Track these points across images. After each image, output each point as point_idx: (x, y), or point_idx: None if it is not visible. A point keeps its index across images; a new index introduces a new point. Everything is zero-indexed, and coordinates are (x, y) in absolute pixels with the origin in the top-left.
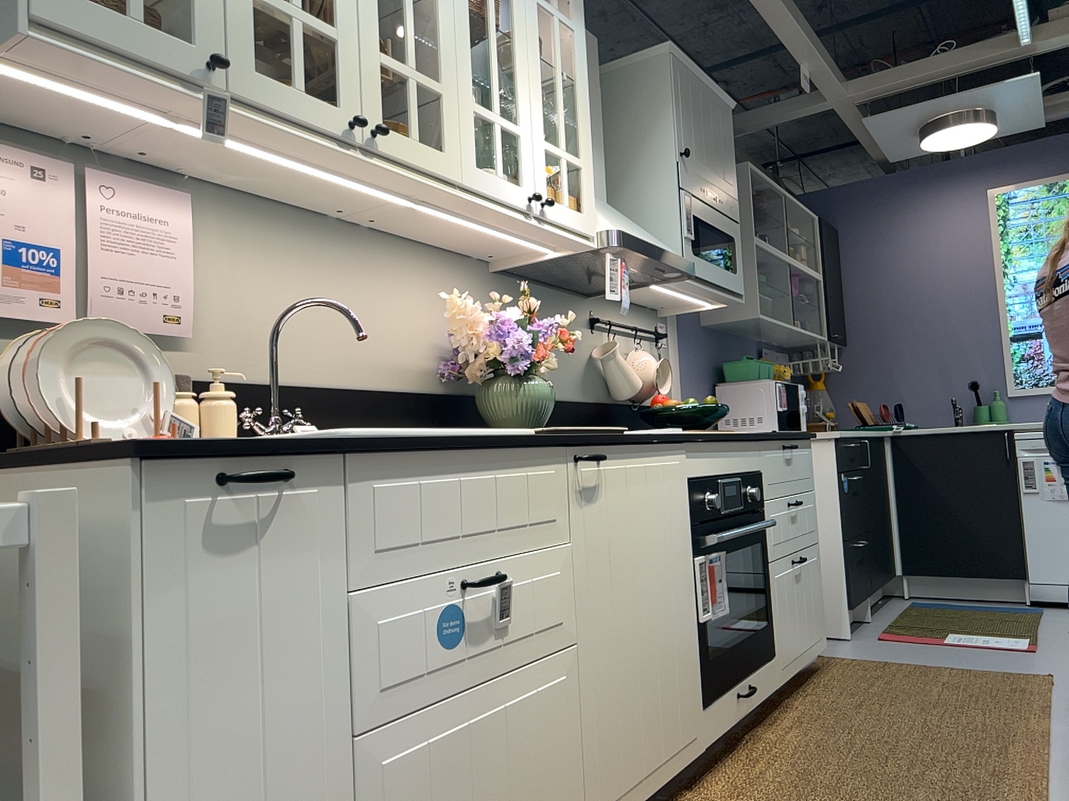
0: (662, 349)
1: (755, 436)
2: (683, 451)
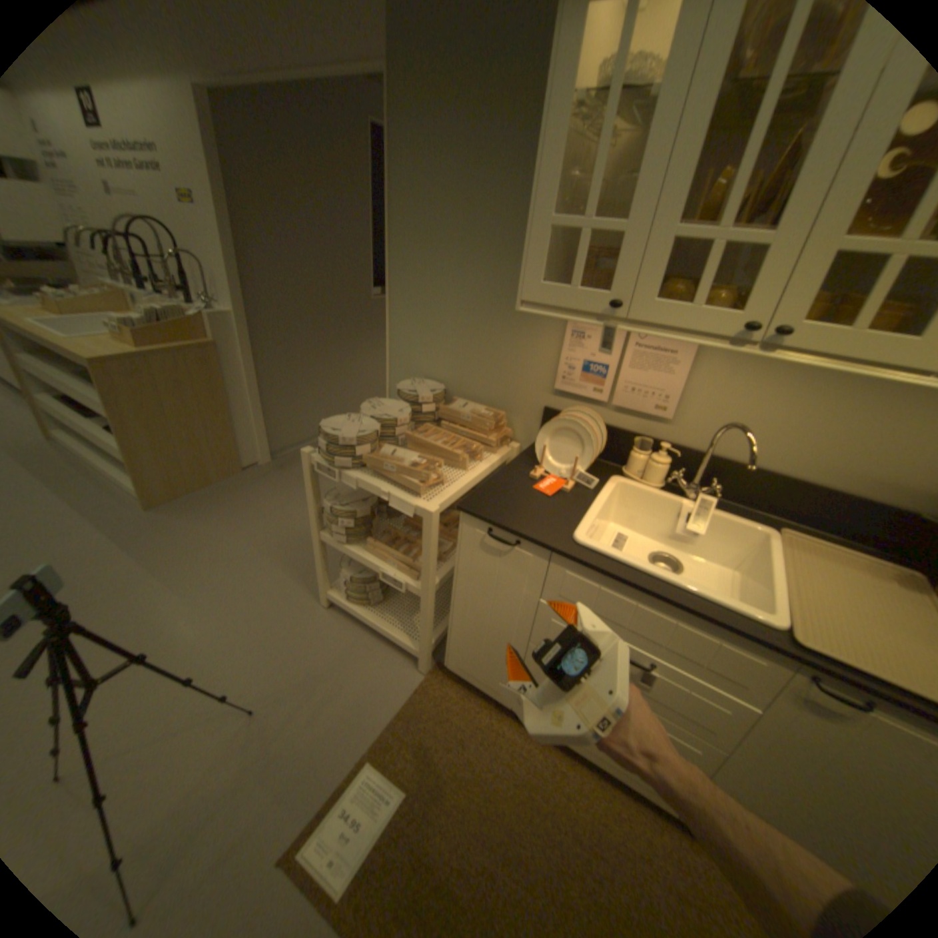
0: None
1: None
2: None
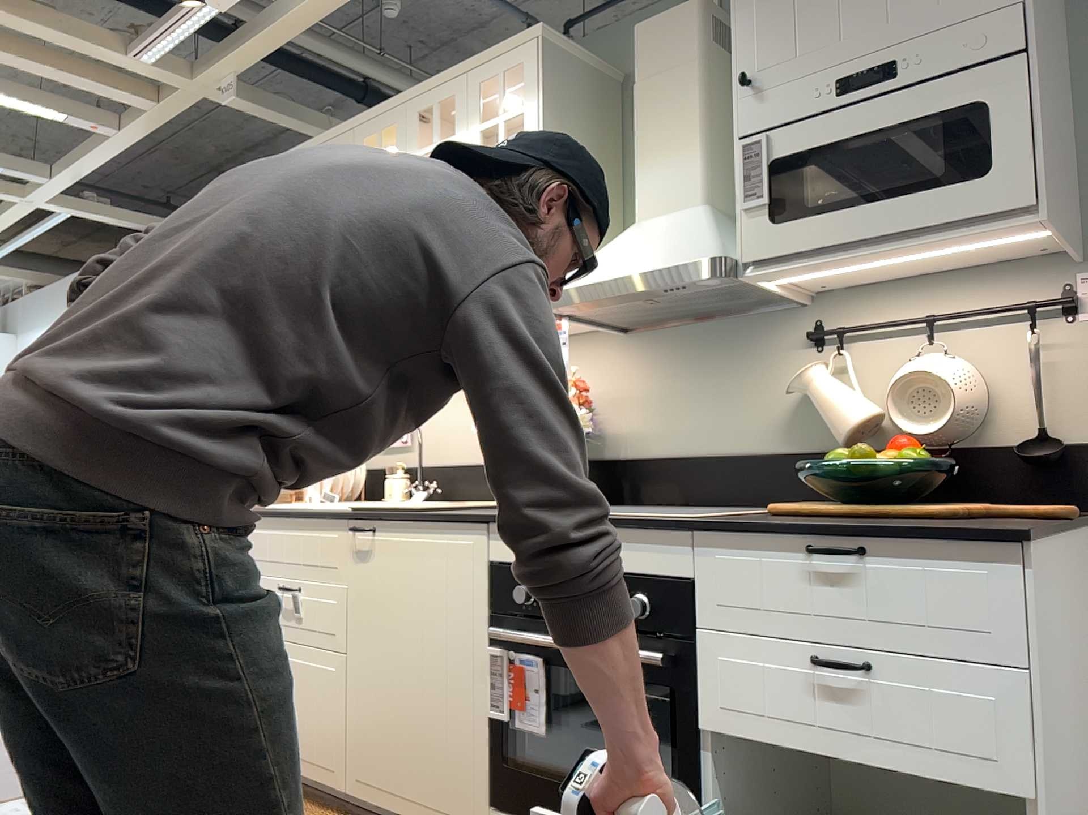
0: (1073, 327)
1: (646, 522)
2: (477, 532)
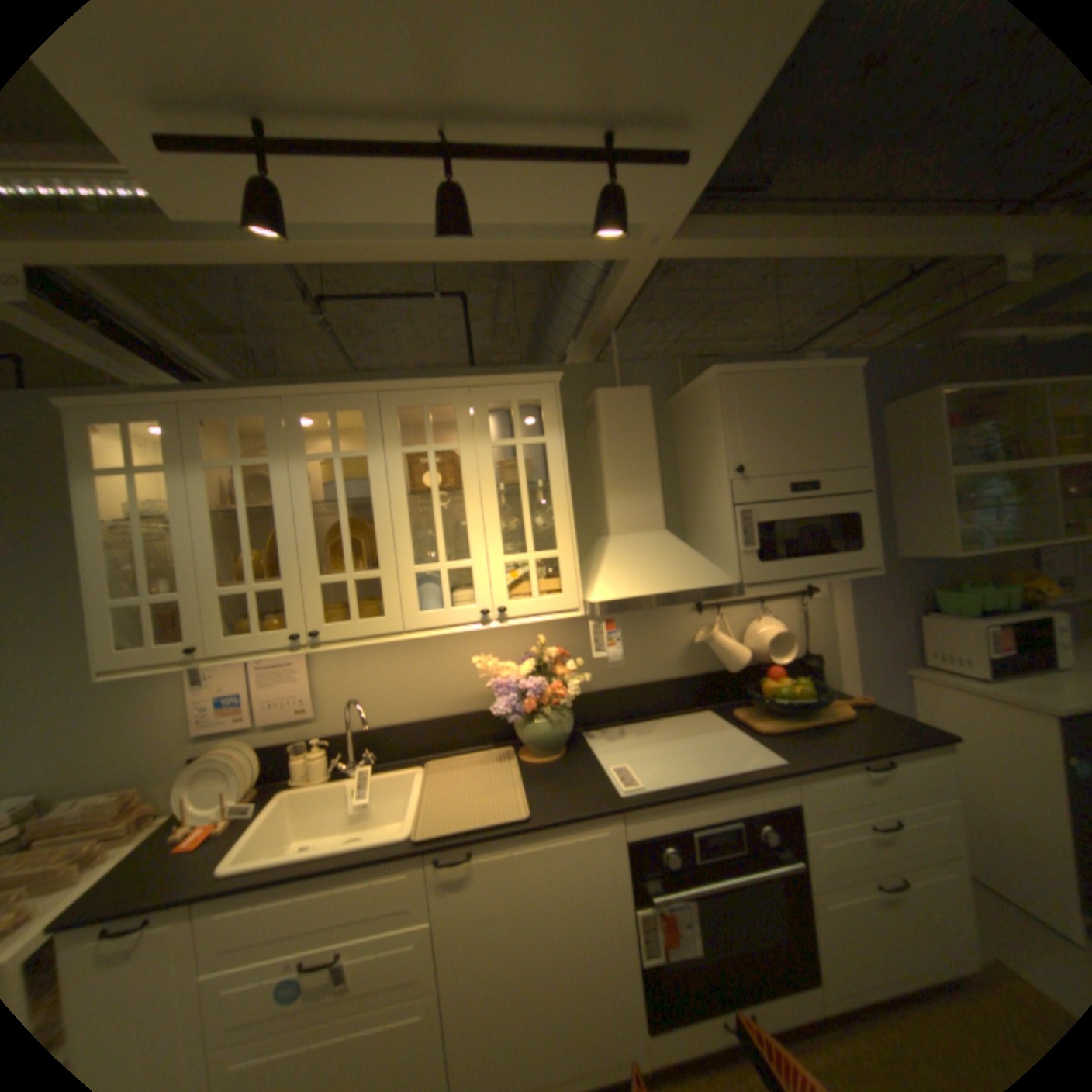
0: (813, 602)
1: (774, 780)
2: (614, 823)
